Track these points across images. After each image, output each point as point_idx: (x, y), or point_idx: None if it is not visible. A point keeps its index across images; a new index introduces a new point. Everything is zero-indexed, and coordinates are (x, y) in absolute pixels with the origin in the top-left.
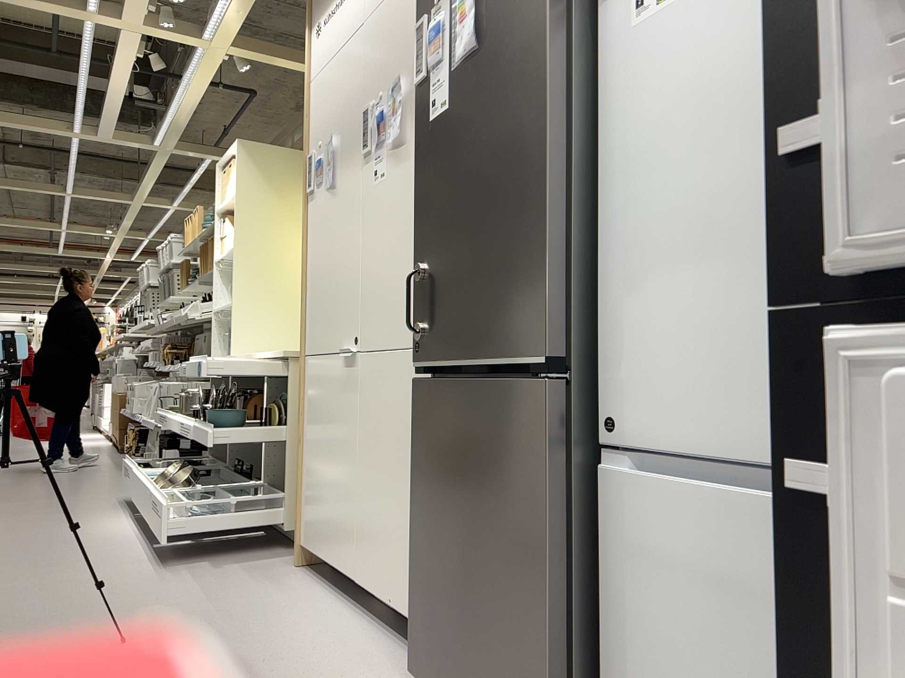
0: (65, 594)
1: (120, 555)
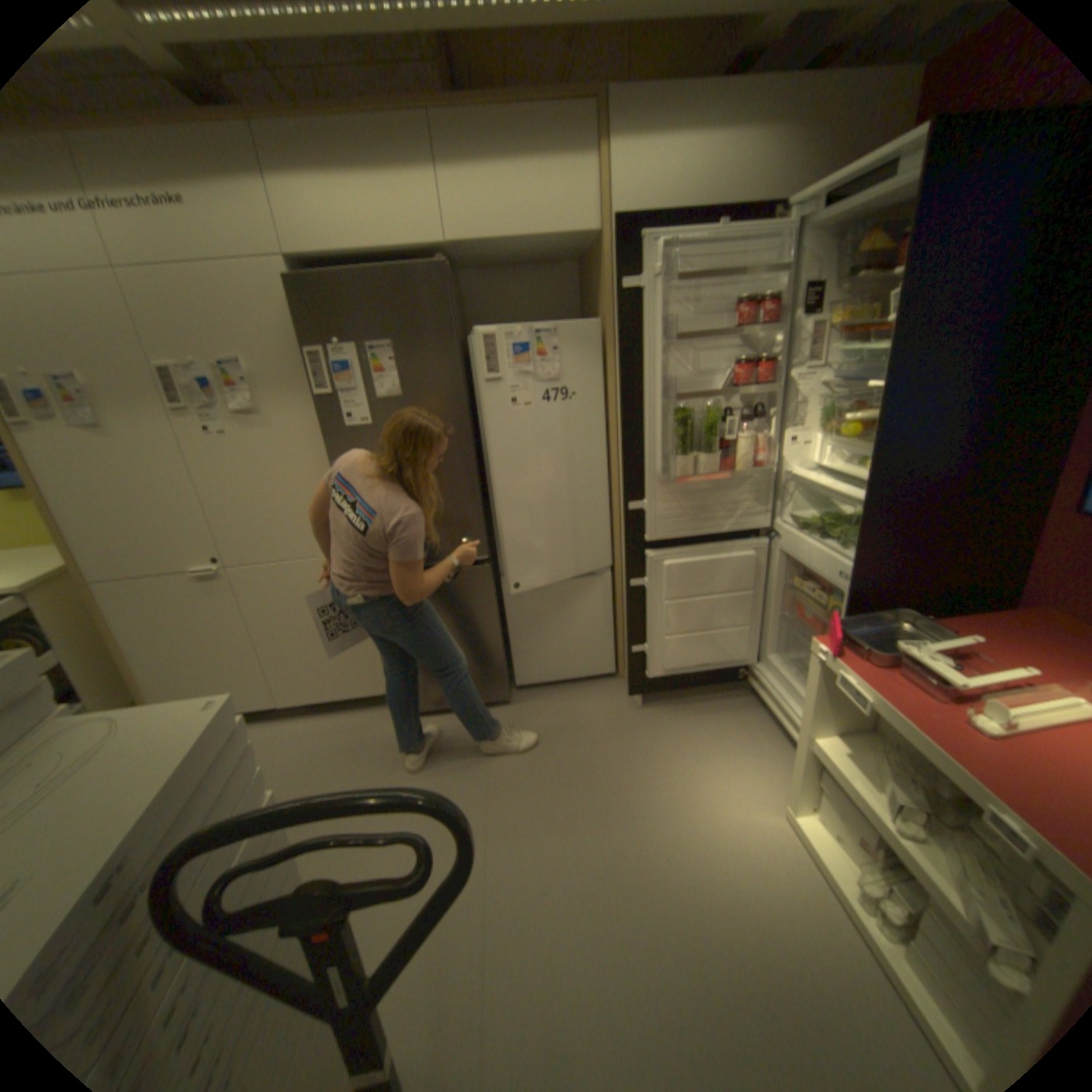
0: None
1: None
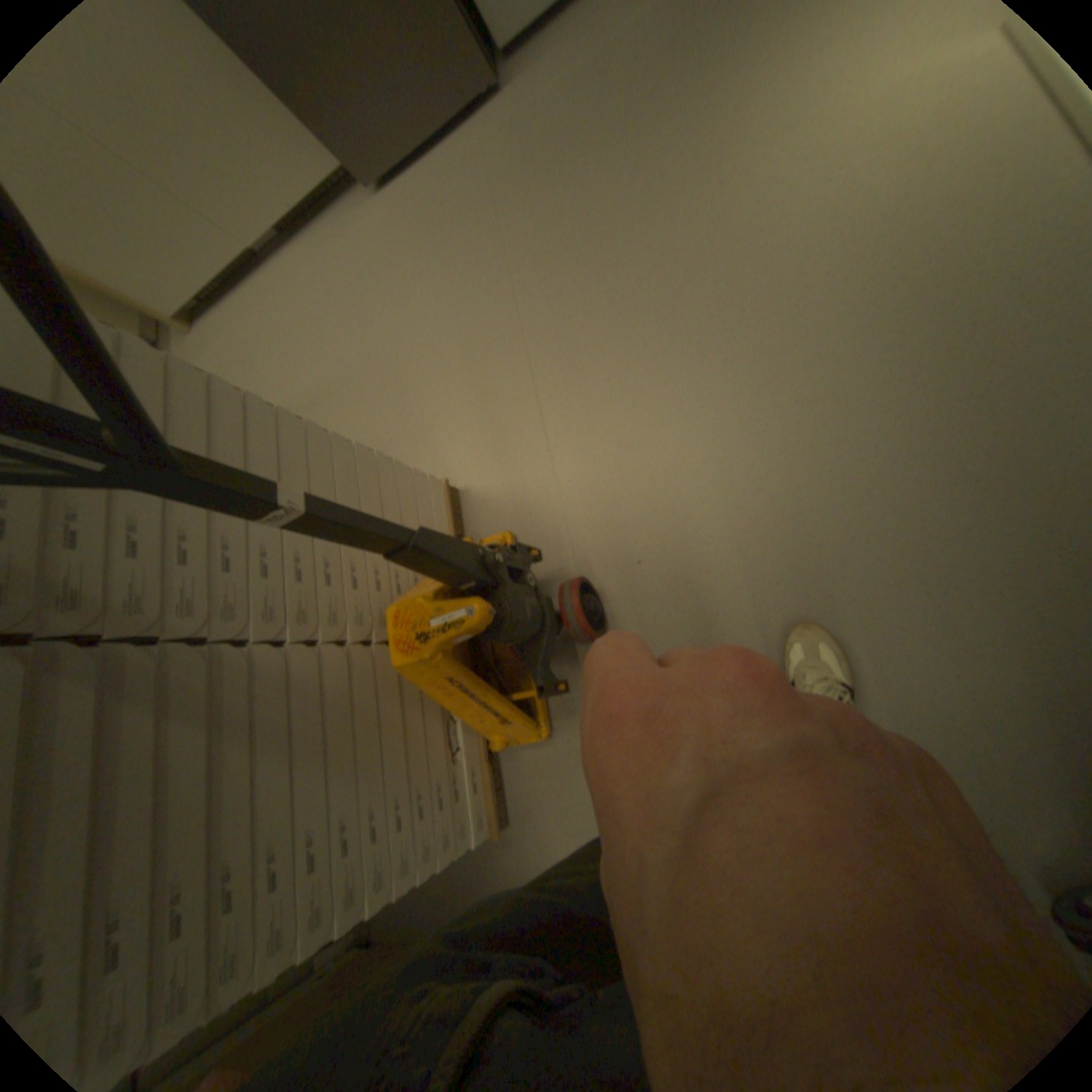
0: None
1: None
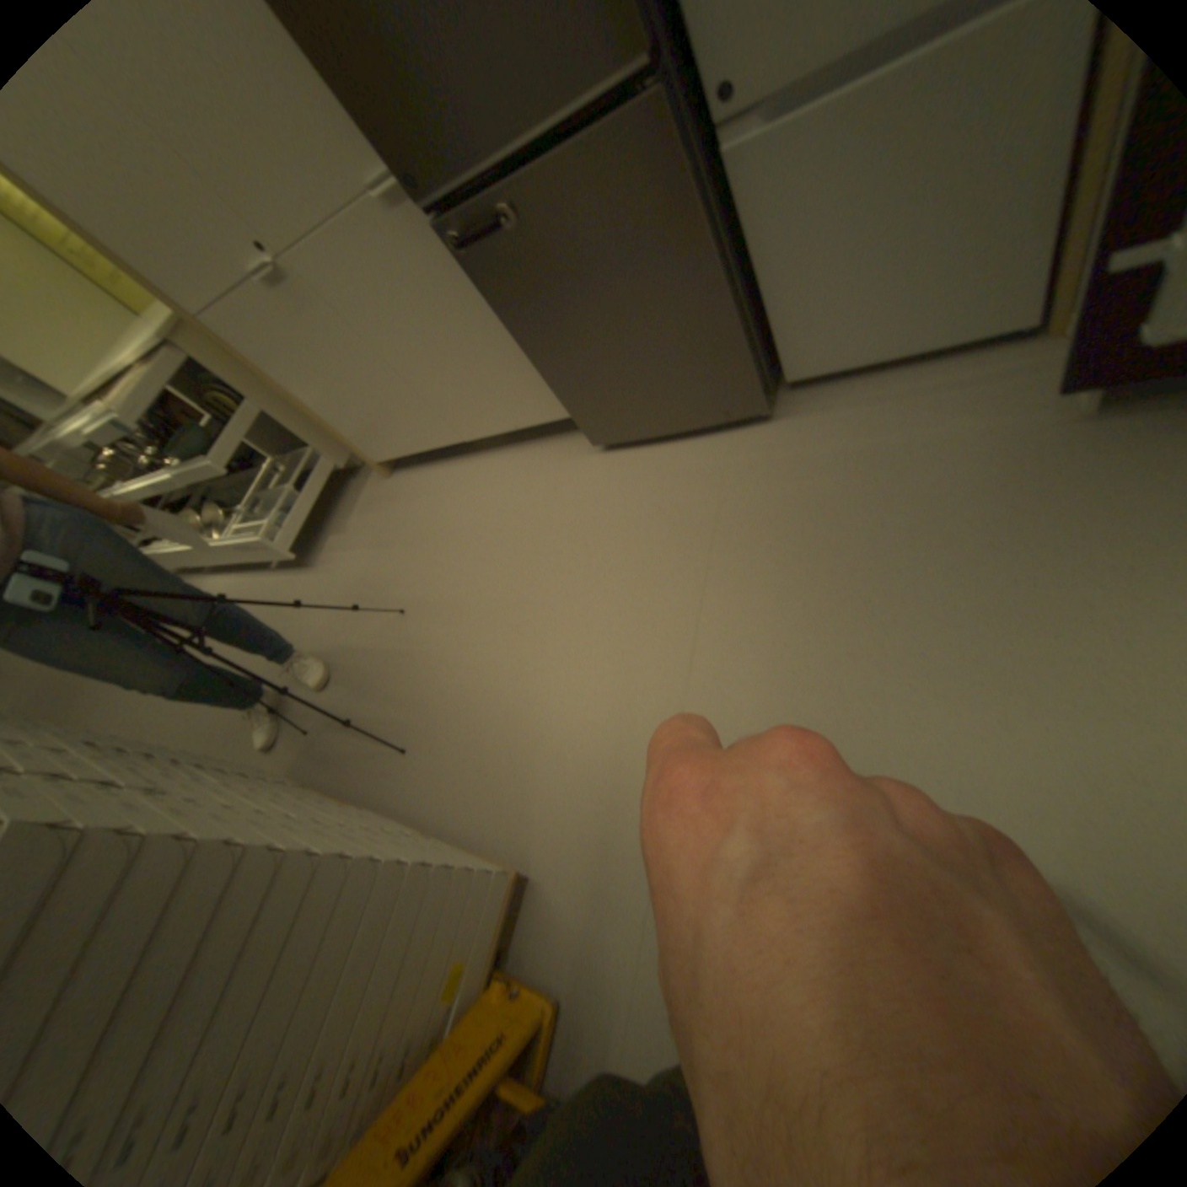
0: (299, 639)
1: (268, 593)
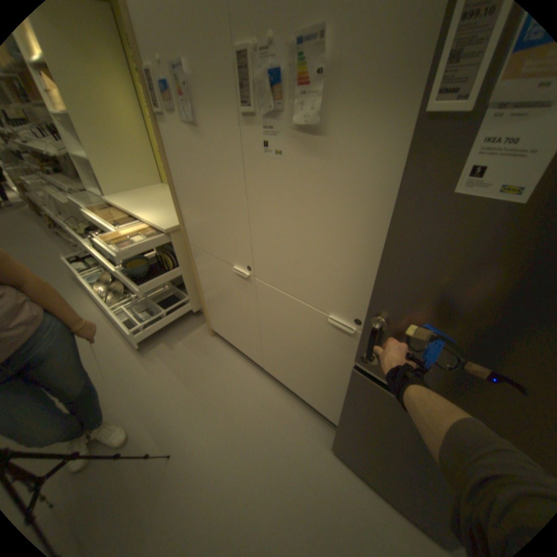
0: (100, 404)
1: (108, 346)
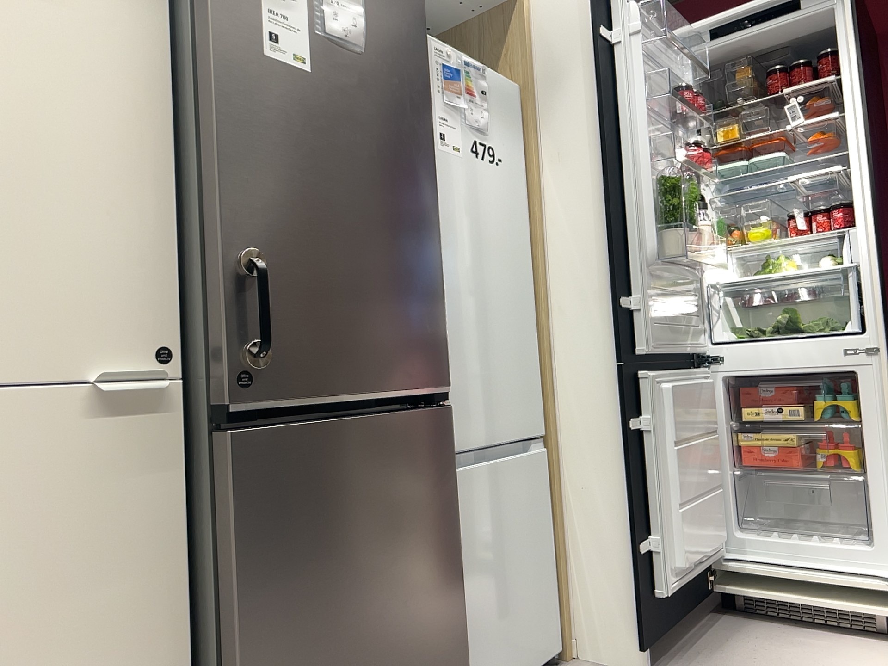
0: None
1: None
